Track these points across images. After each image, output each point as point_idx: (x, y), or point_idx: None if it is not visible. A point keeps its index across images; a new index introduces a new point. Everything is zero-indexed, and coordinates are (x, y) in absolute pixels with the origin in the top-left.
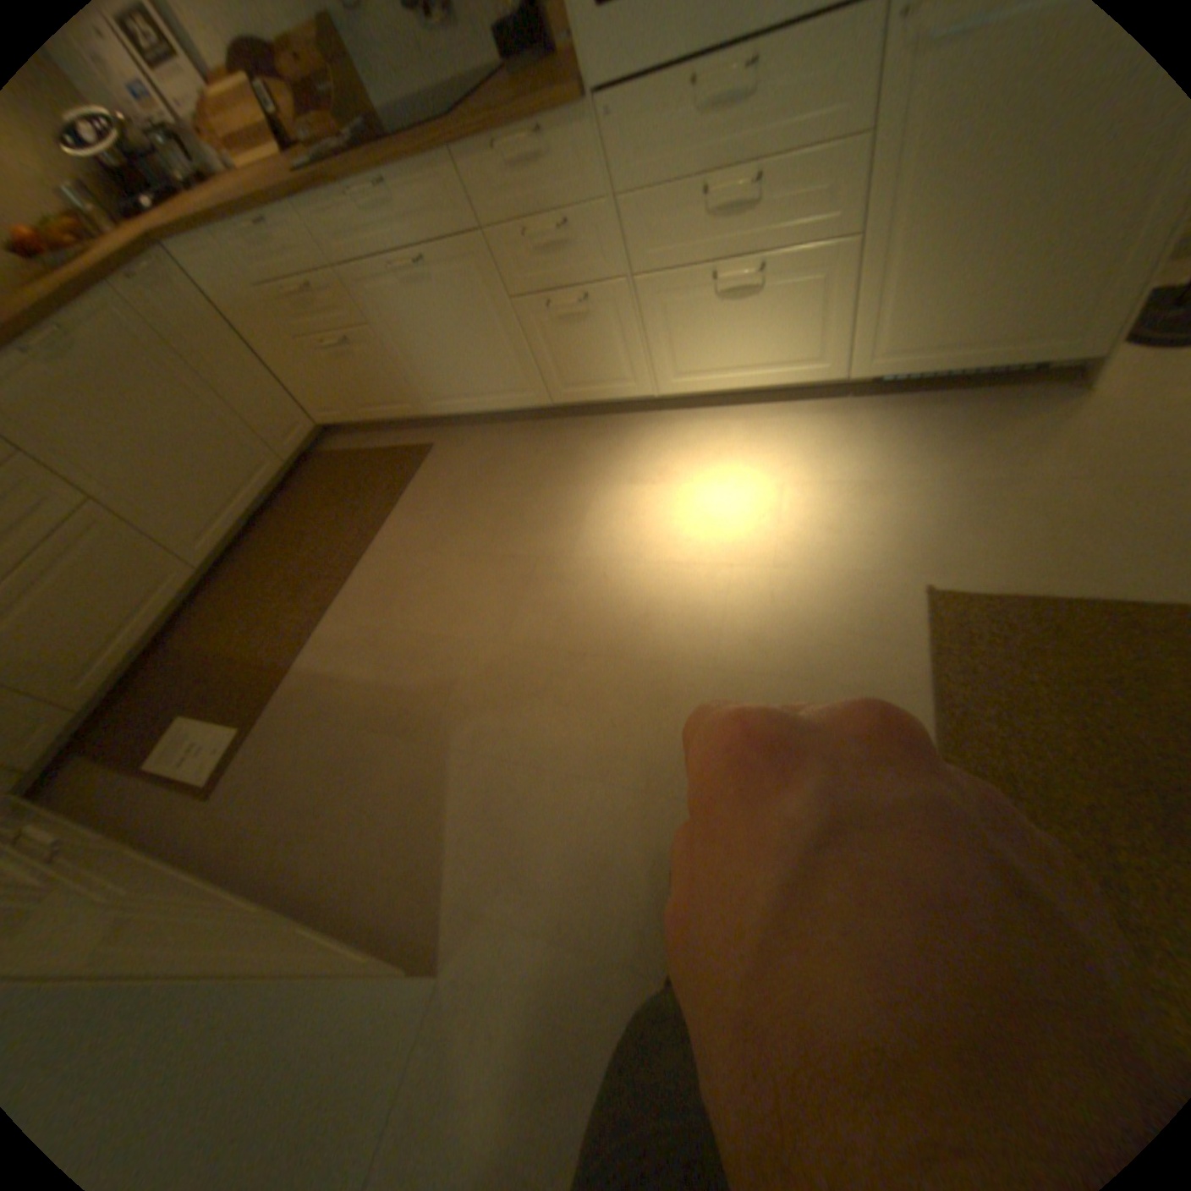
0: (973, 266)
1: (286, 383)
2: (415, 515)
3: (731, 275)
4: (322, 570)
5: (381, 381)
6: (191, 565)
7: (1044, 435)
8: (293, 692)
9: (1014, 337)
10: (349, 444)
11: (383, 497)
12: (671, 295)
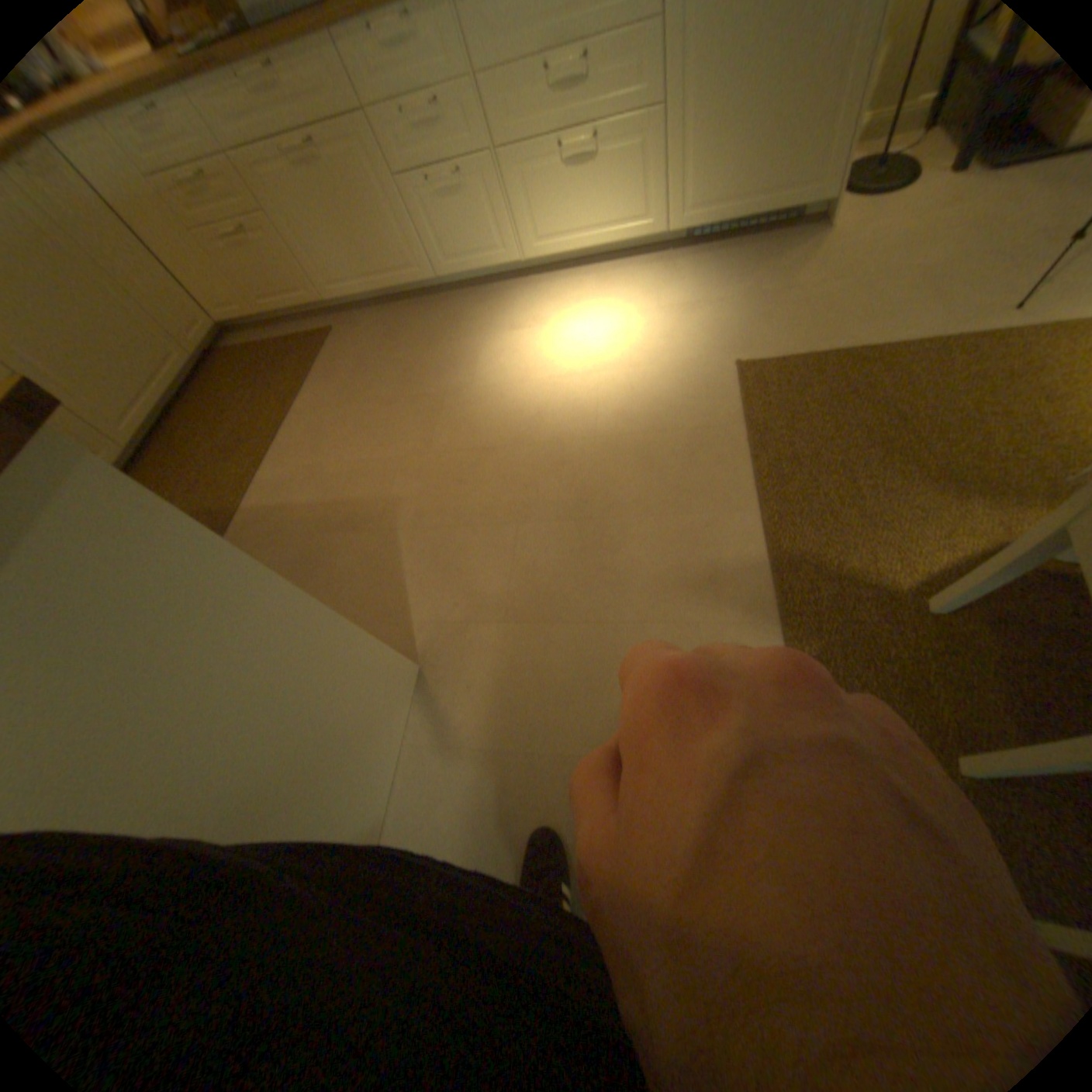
0: (741, 125)
1: (180, 279)
2: (326, 381)
3: (571, 140)
4: (248, 434)
5: (276, 269)
6: (116, 444)
7: (803, 256)
8: (244, 523)
9: (776, 184)
10: (247, 338)
11: (292, 372)
12: (525, 163)
